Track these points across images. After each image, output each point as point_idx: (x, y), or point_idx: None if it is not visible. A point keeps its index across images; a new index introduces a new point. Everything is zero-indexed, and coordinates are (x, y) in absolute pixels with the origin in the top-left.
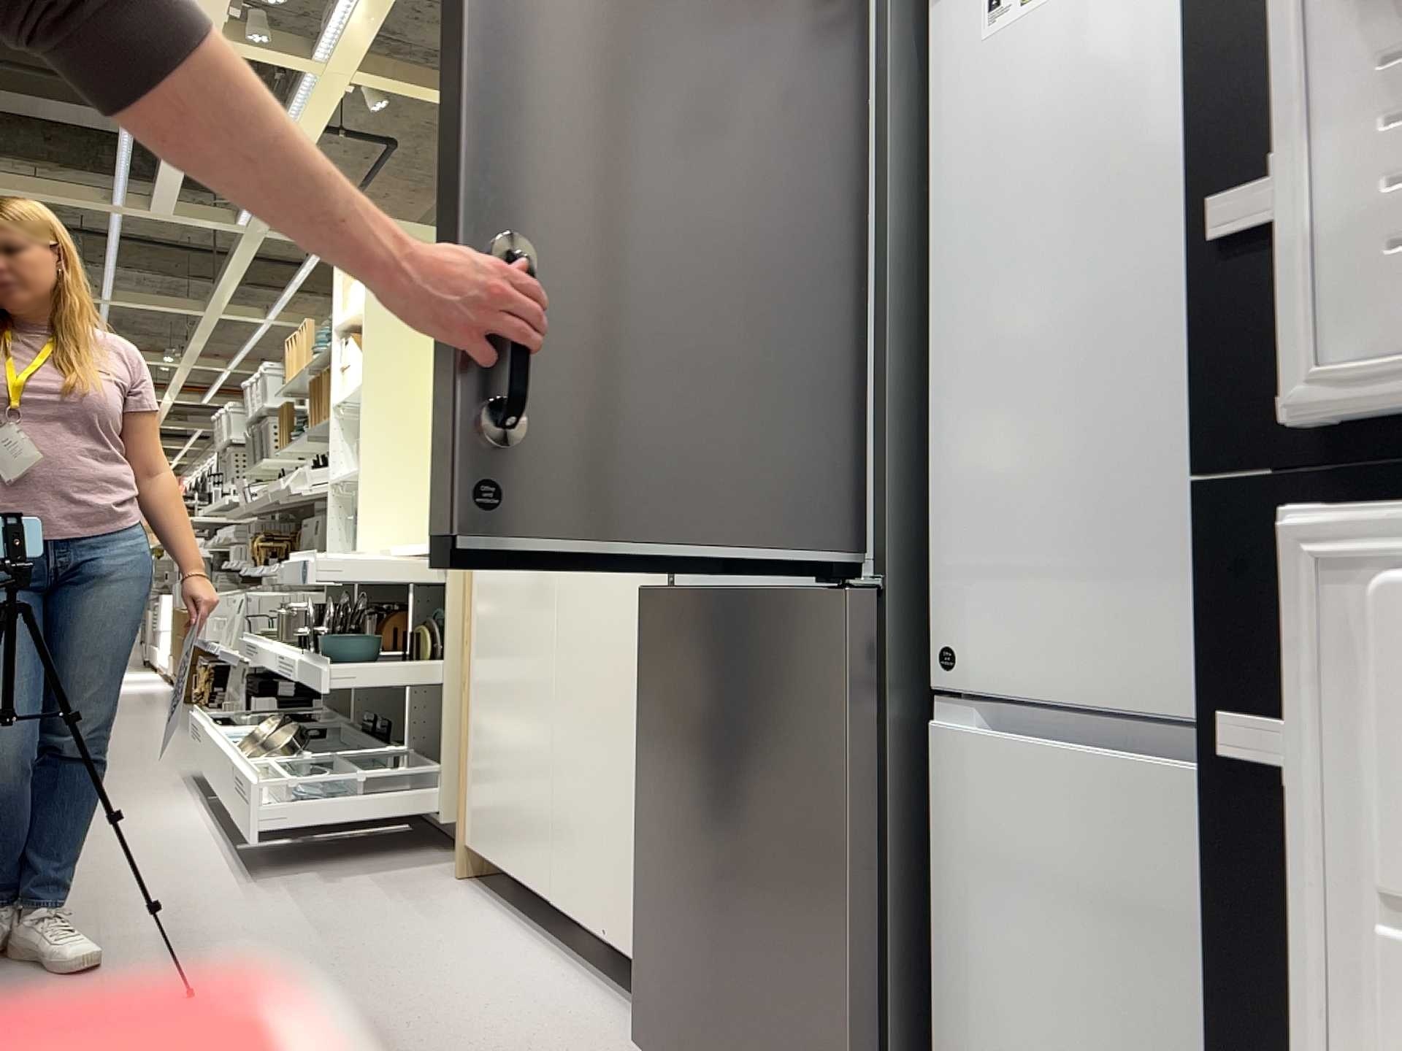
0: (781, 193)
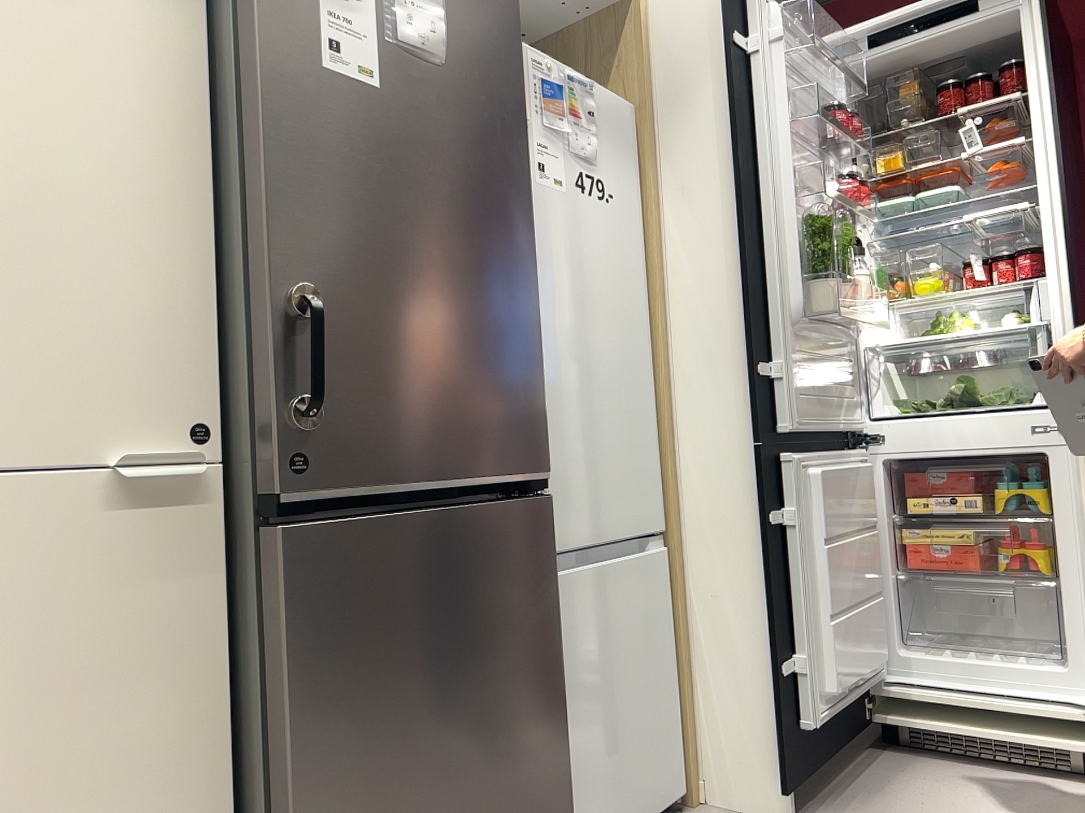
0: (484, 195)
